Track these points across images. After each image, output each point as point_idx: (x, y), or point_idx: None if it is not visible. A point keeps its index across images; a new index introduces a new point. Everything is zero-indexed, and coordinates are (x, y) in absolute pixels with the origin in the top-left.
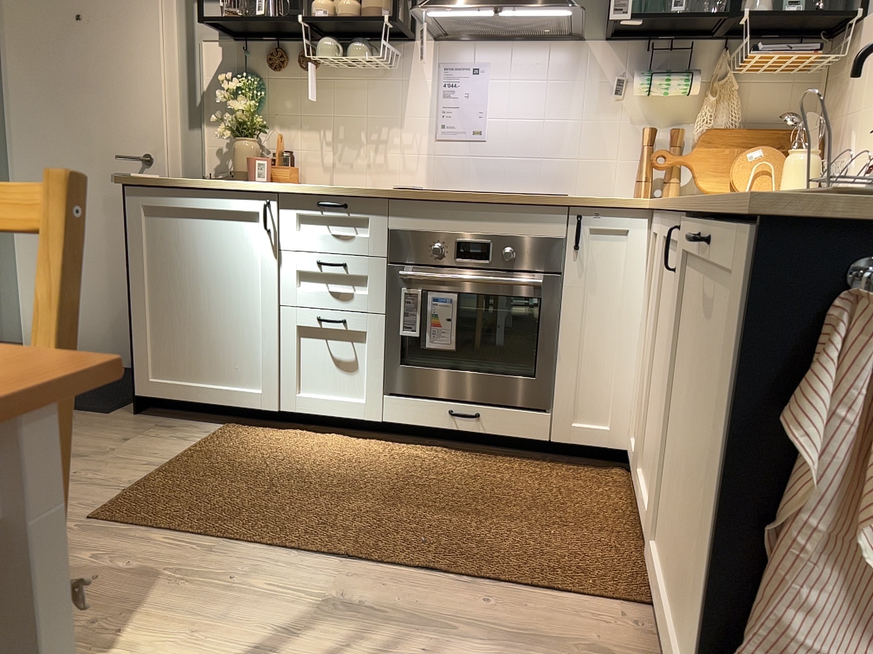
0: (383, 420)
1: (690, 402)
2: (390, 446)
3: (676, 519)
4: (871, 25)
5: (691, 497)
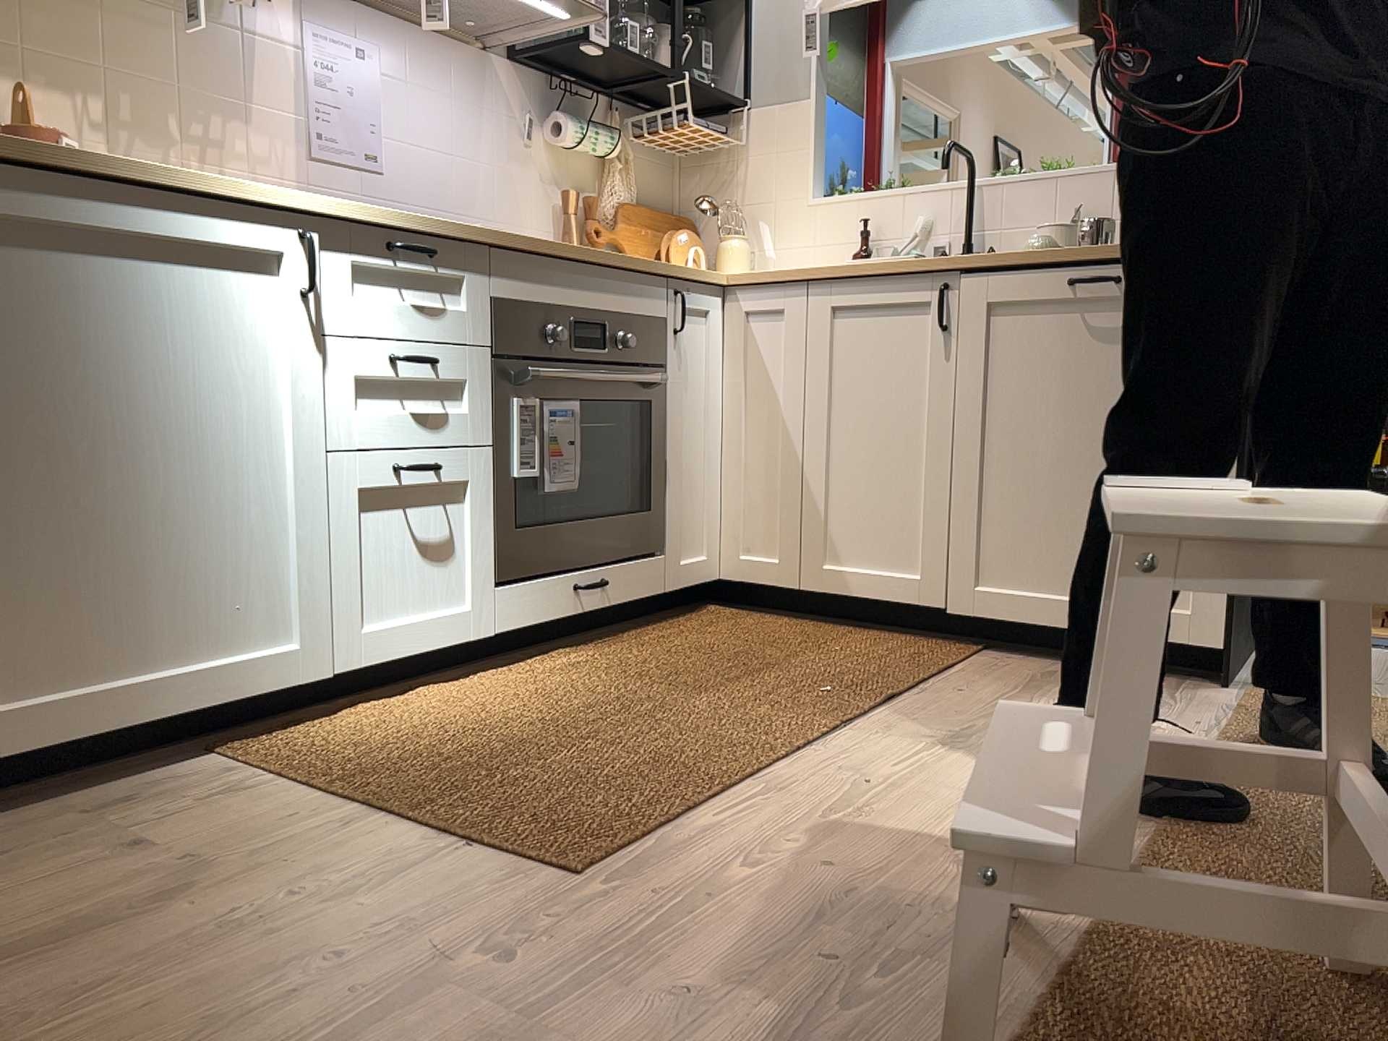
0: (496, 628)
1: (1037, 423)
2: (500, 670)
3: (1033, 532)
4: (767, 119)
5: (1083, 492)
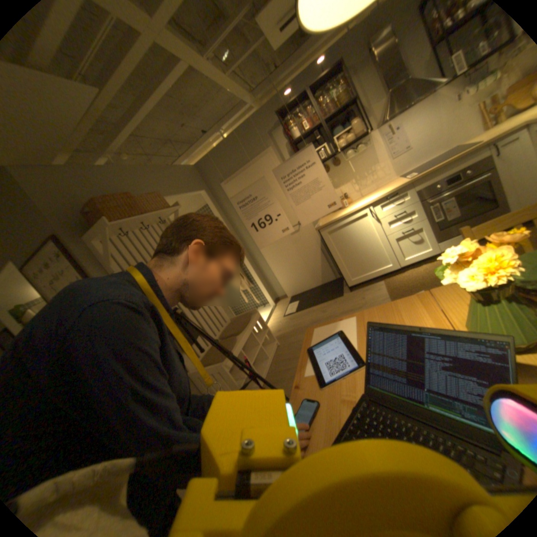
0: (441, 251)
1: None
2: None
3: None
4: None
5: None
